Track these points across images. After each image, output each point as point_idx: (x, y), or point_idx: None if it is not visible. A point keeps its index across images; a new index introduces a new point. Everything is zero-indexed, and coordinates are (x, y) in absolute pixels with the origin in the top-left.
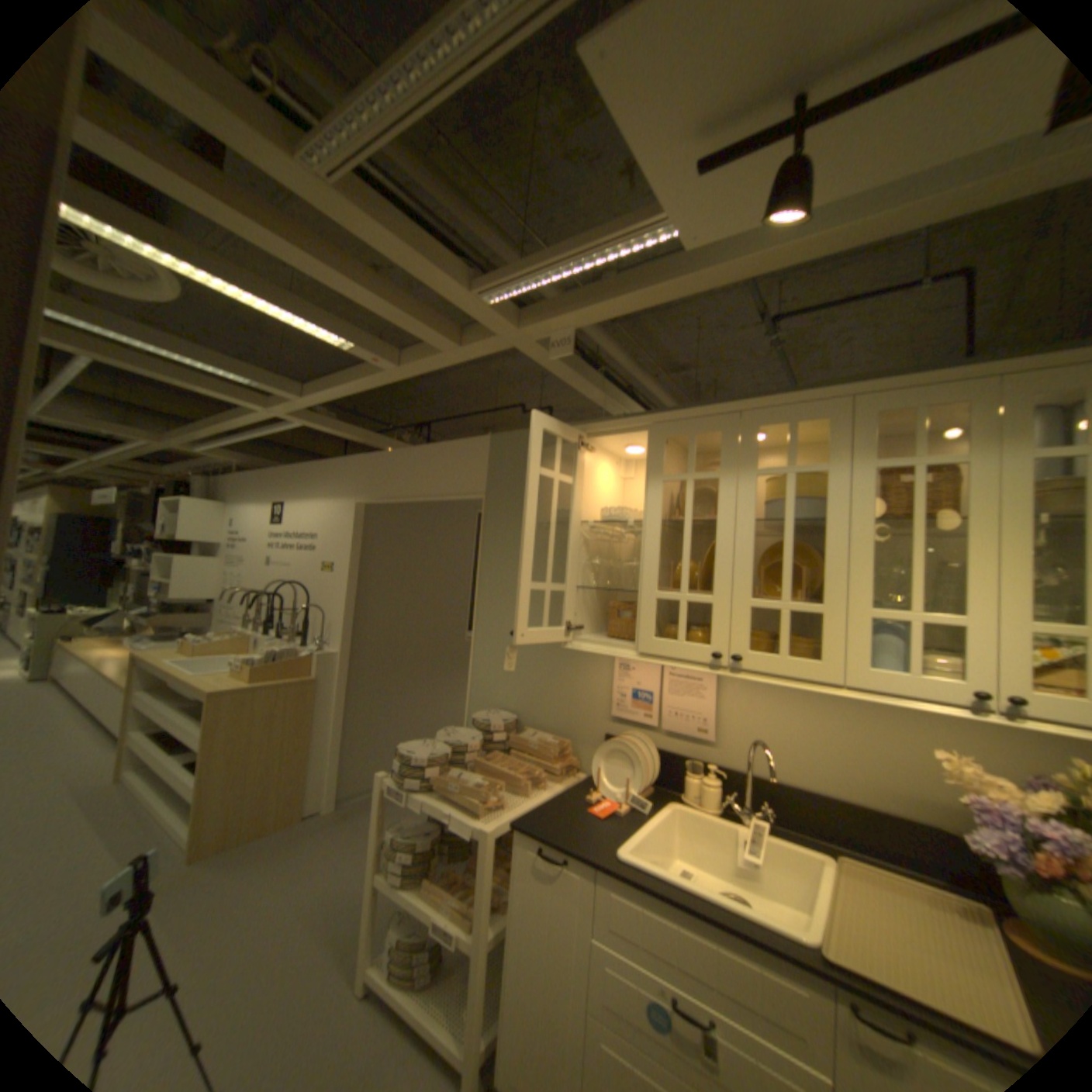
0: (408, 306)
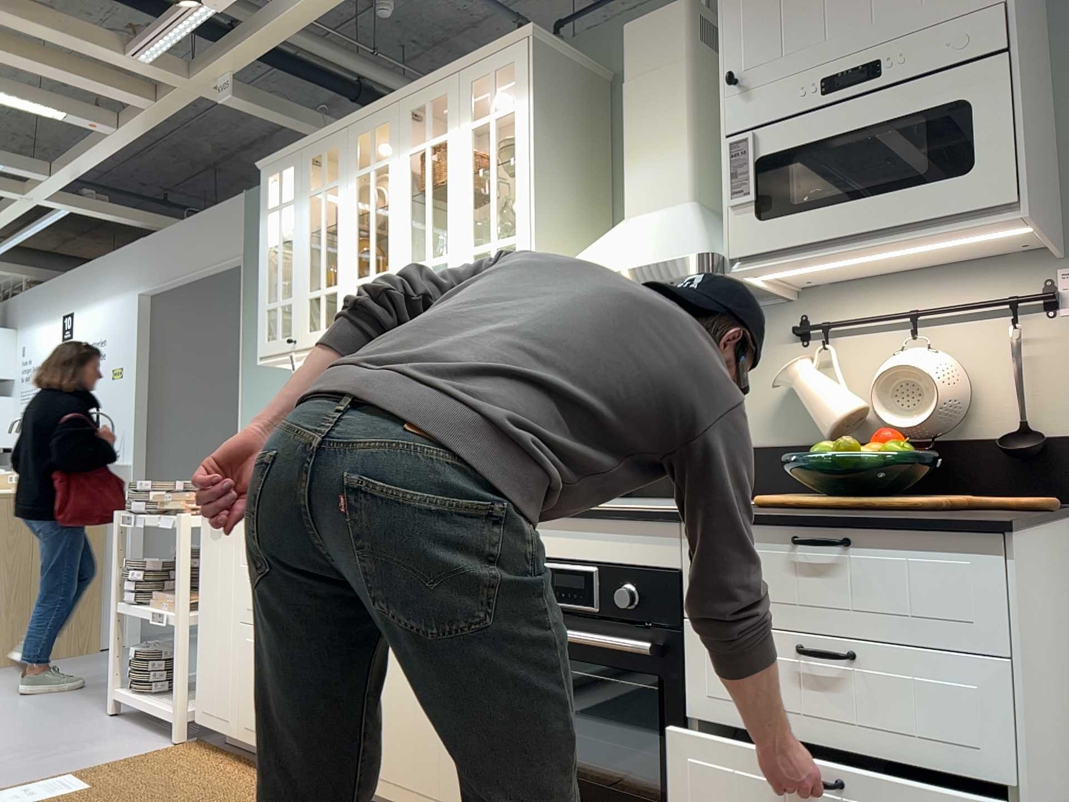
0: (95, 75)
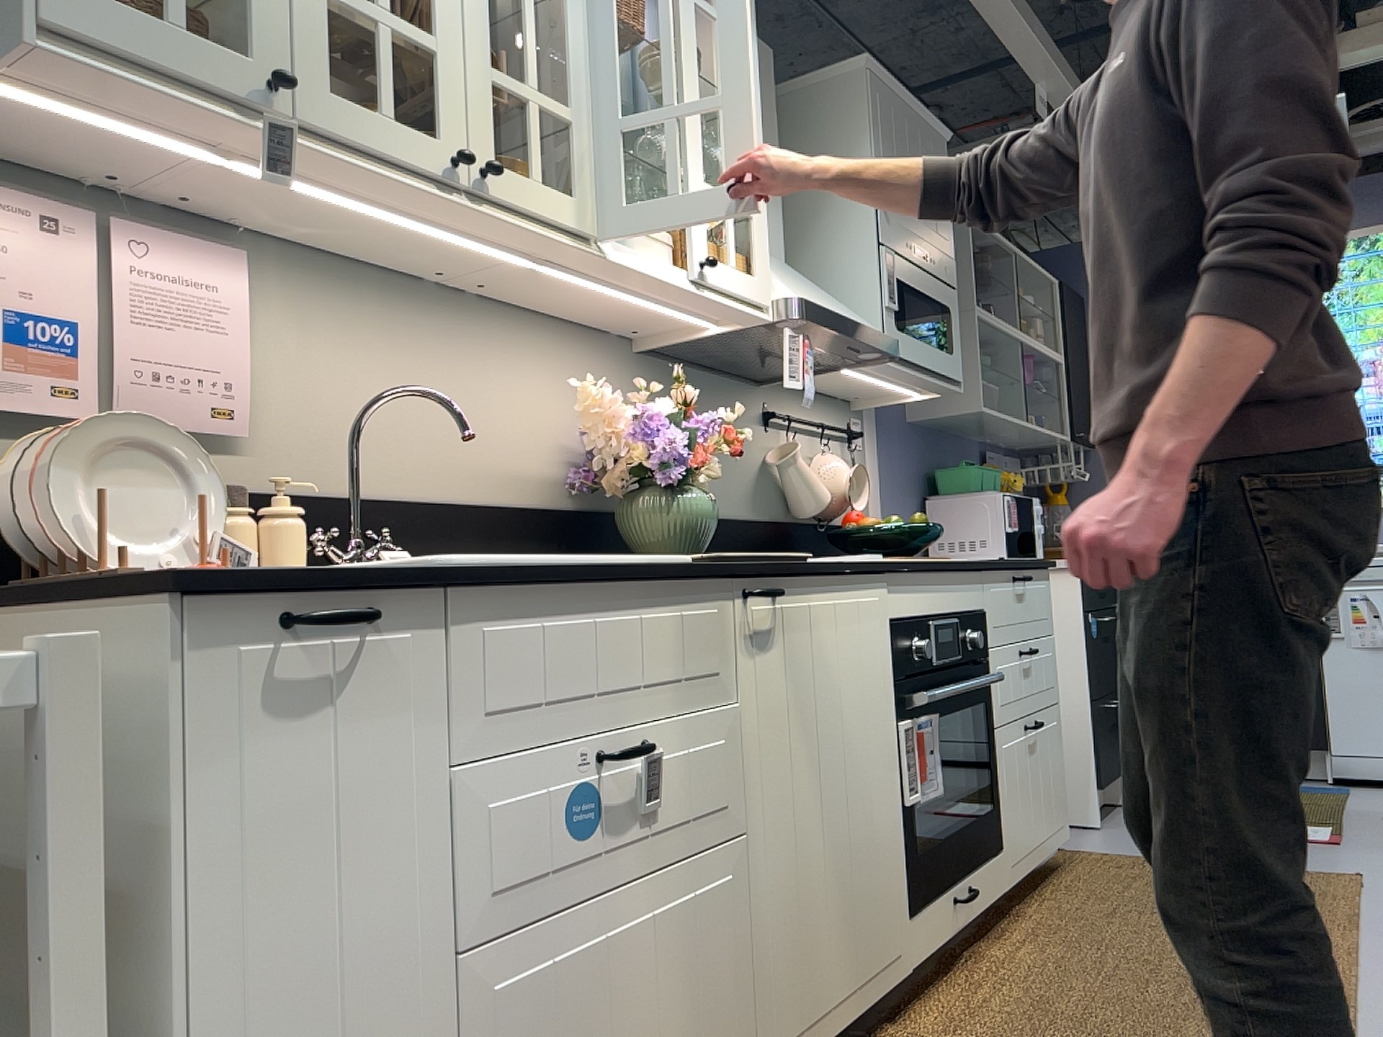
0: None
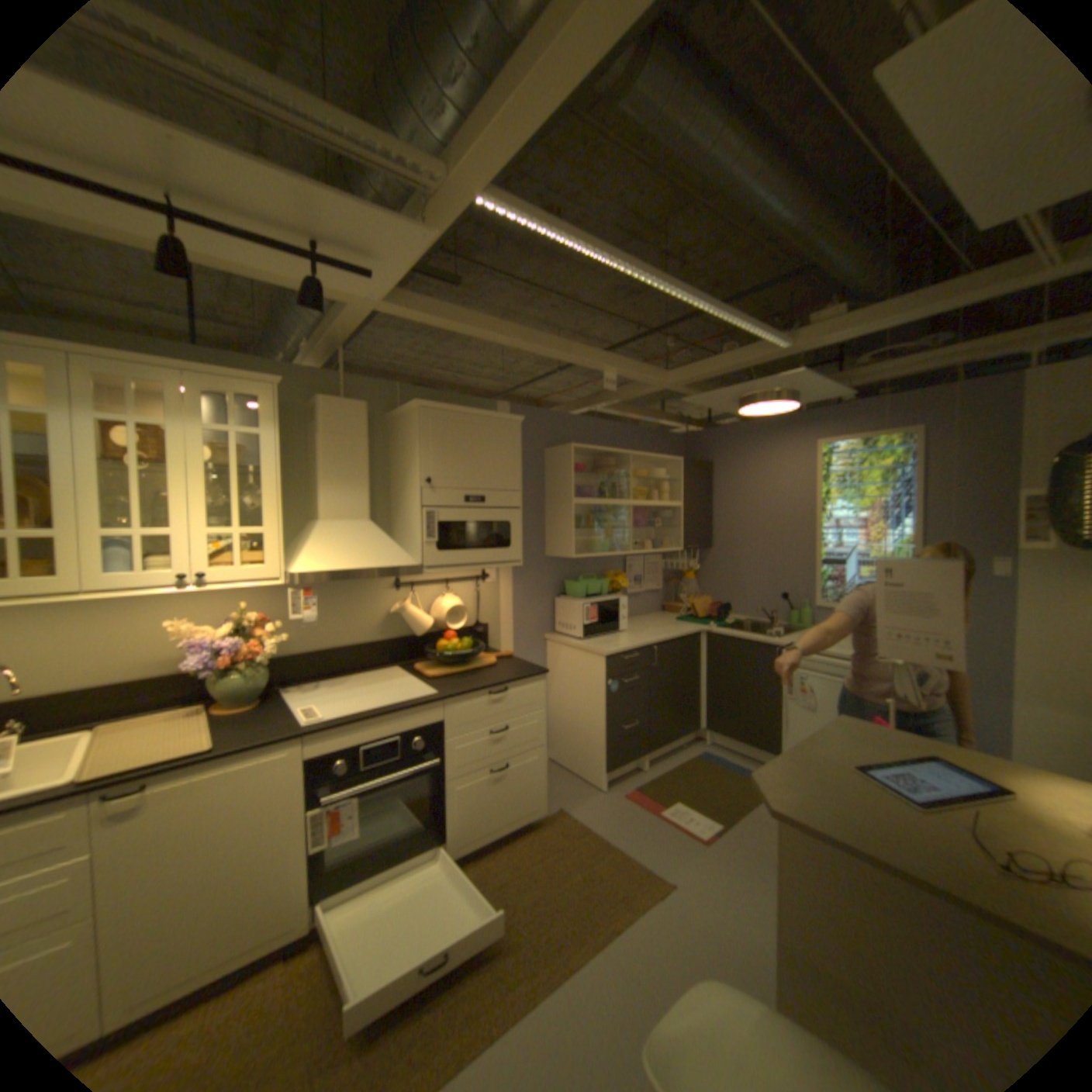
0: None
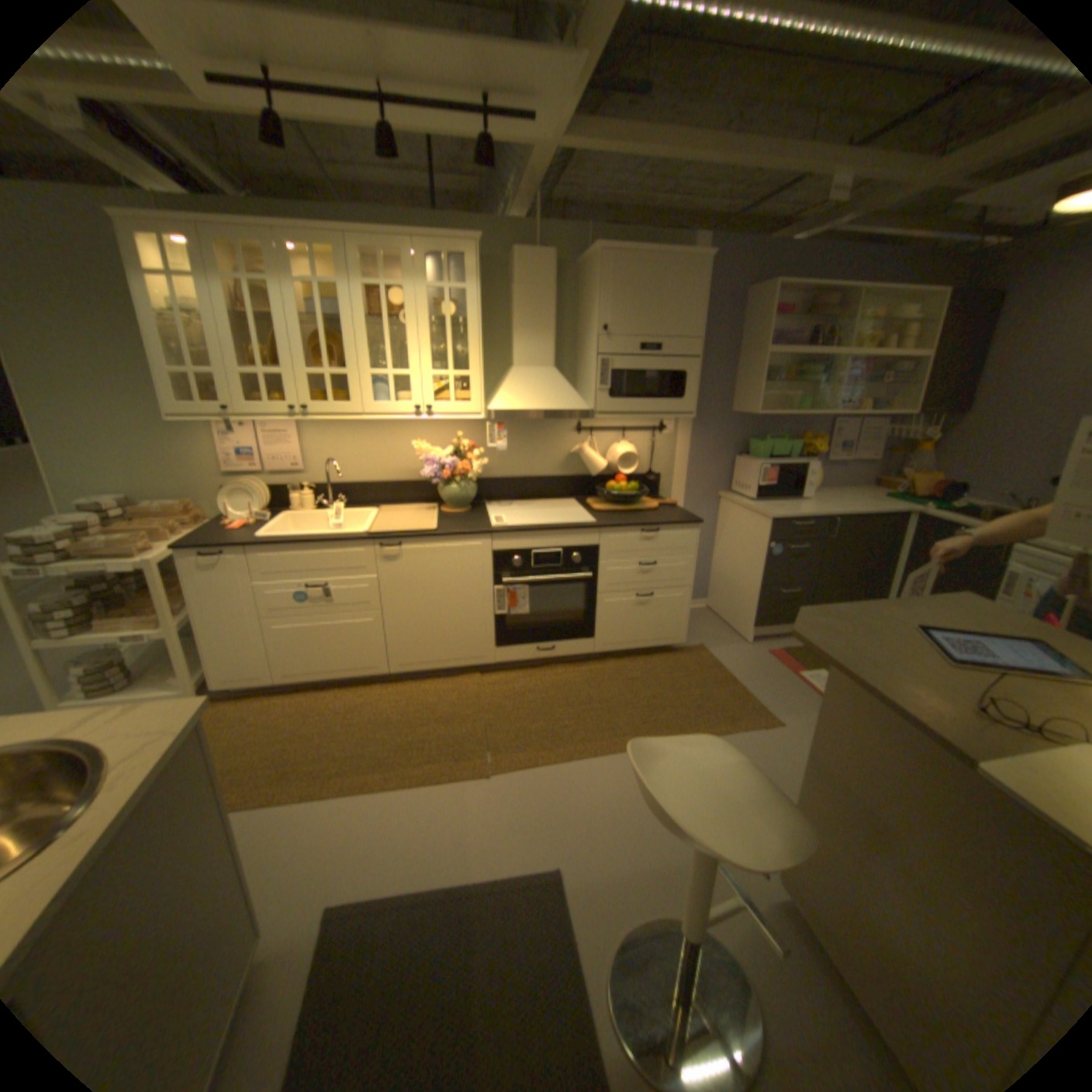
0: None
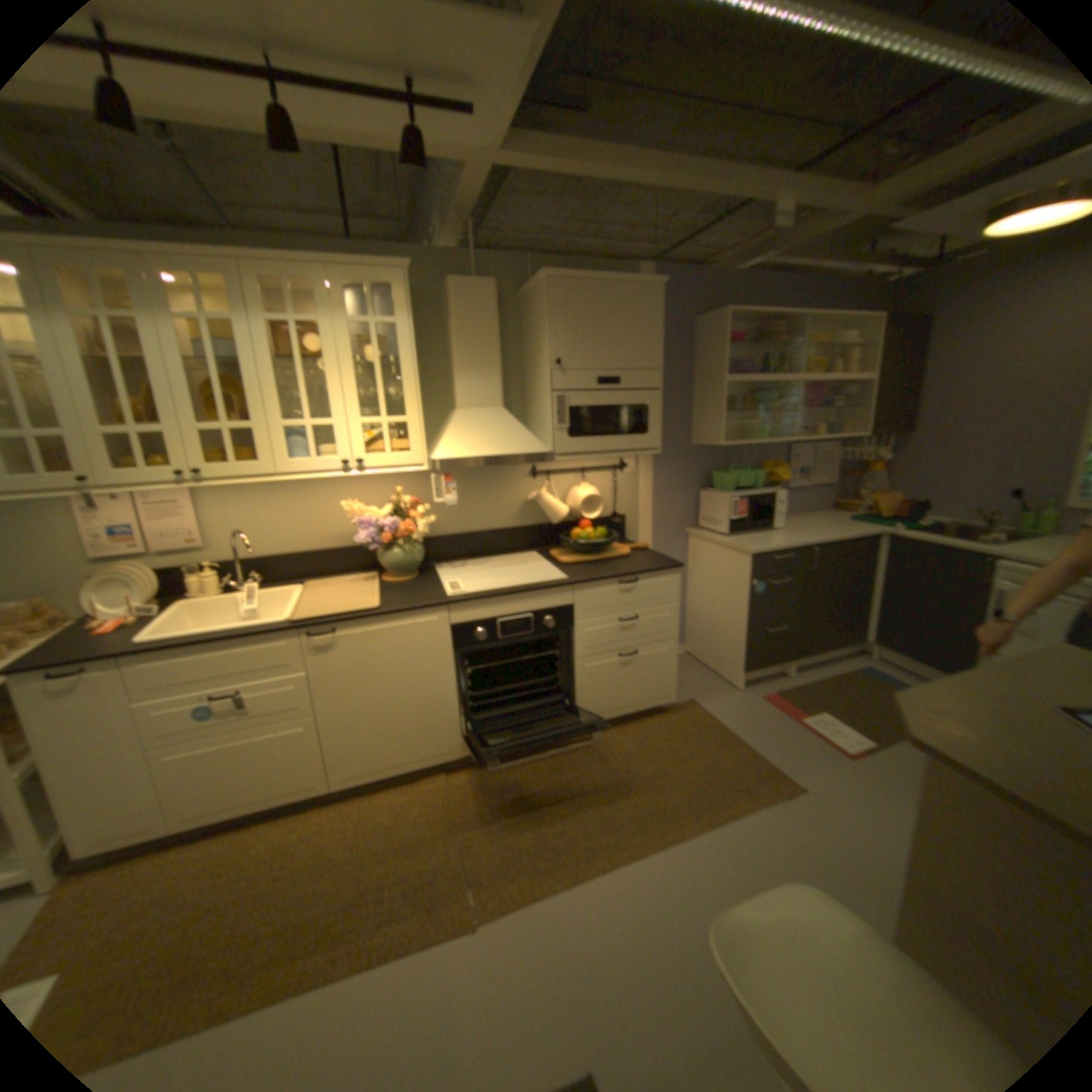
0: None
